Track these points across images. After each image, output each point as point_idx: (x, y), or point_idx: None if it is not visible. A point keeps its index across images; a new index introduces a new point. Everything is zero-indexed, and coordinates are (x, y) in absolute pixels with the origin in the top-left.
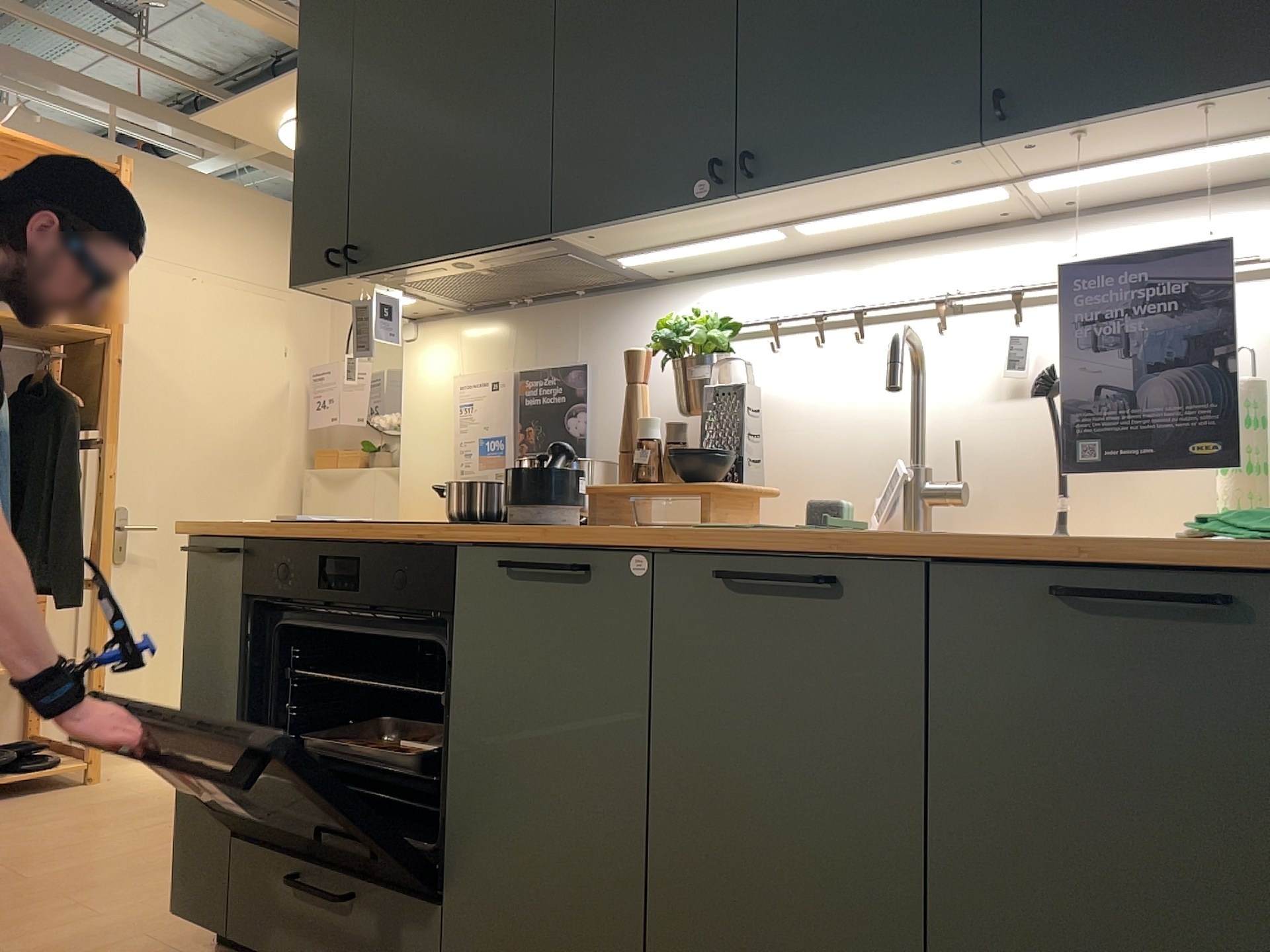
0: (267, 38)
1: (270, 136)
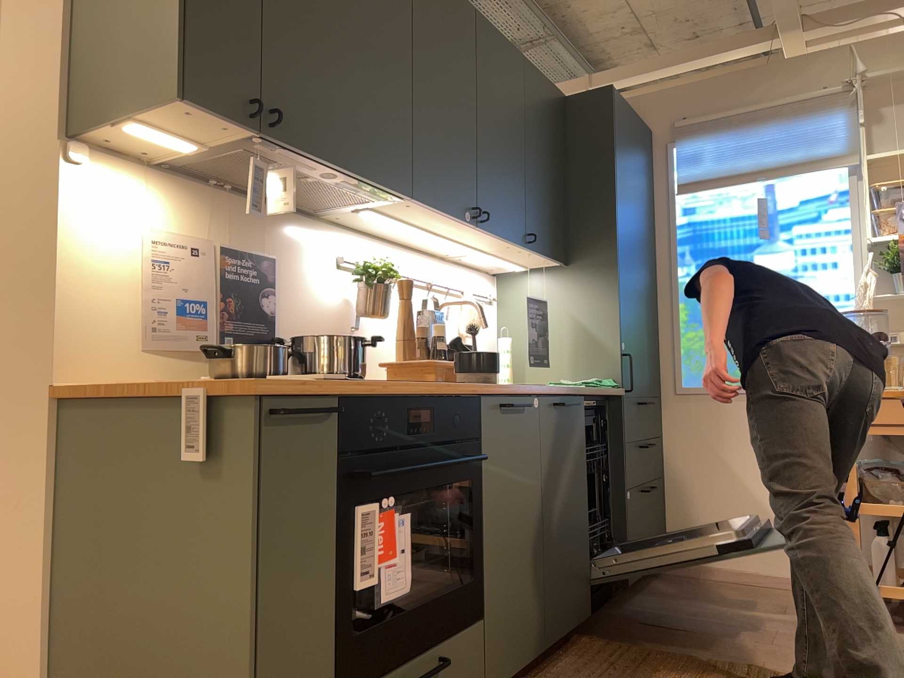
0: None
1: None
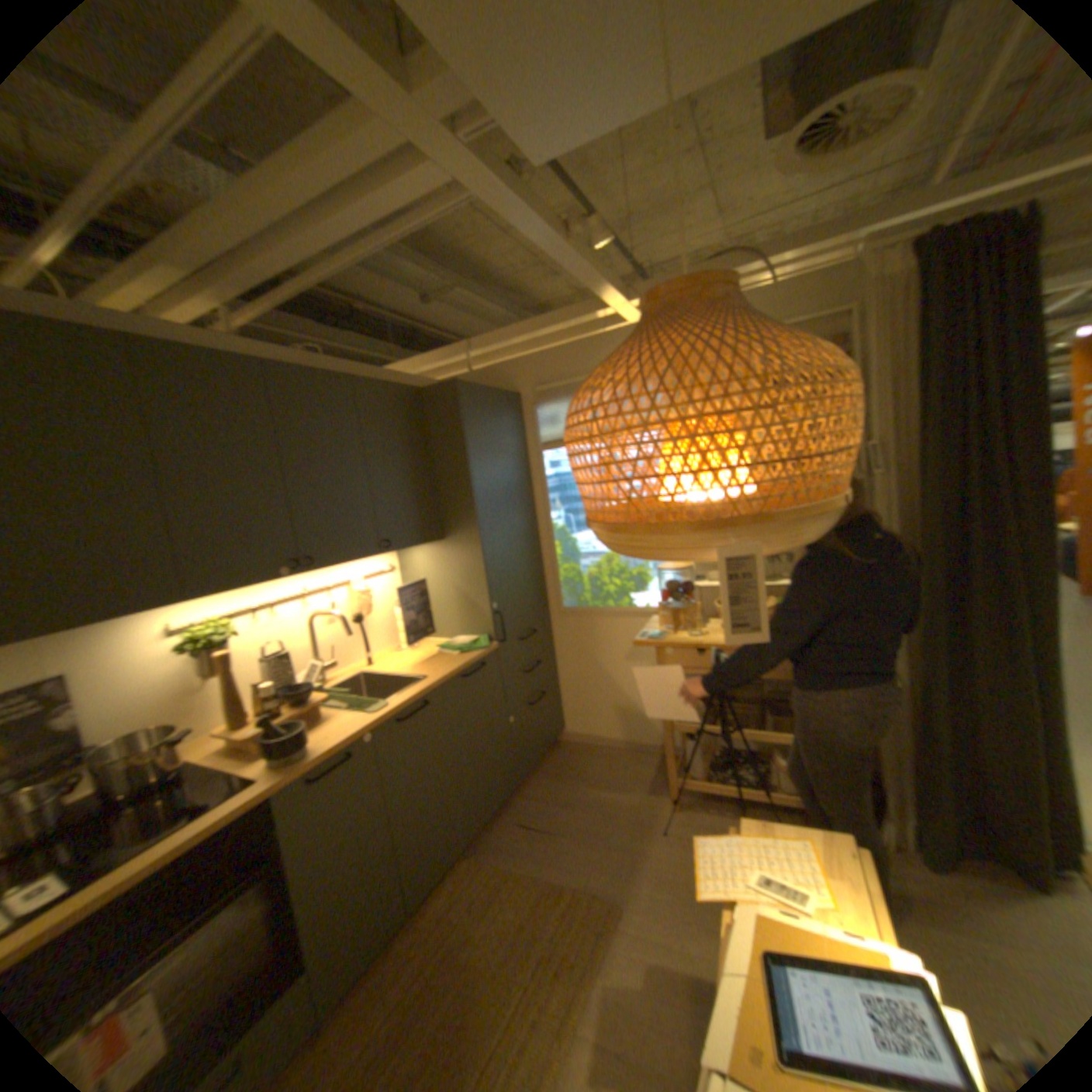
0: None
1: None
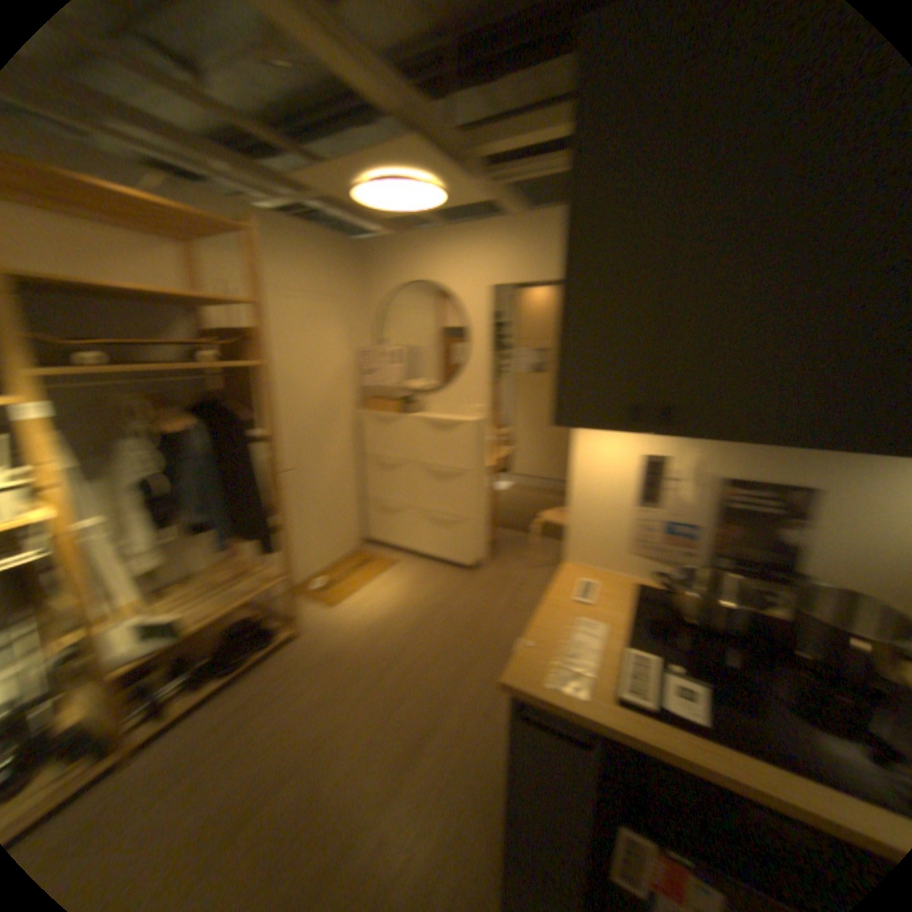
0: (371, 99)
1: (348, 187)
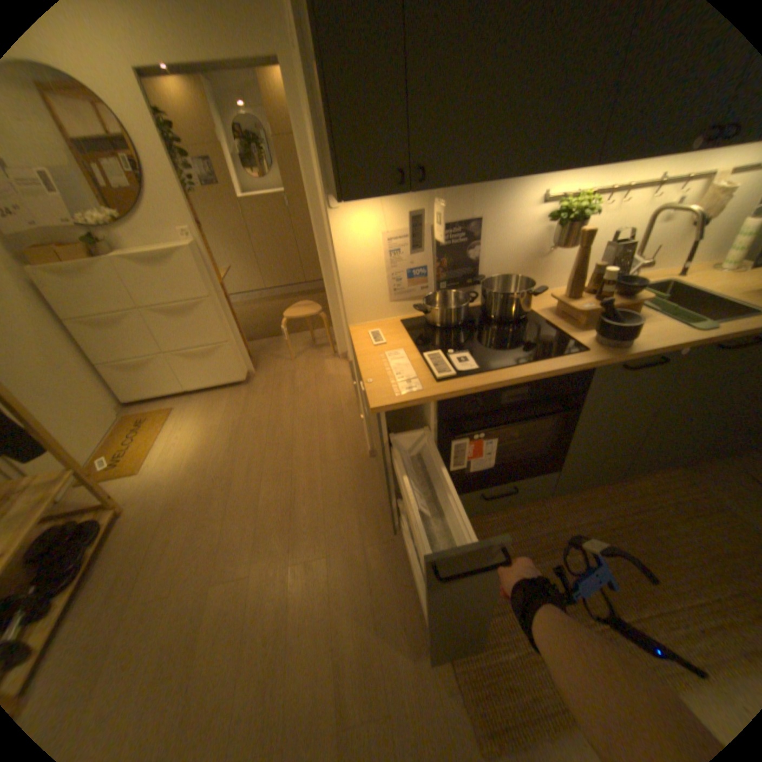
0: None
1: None
